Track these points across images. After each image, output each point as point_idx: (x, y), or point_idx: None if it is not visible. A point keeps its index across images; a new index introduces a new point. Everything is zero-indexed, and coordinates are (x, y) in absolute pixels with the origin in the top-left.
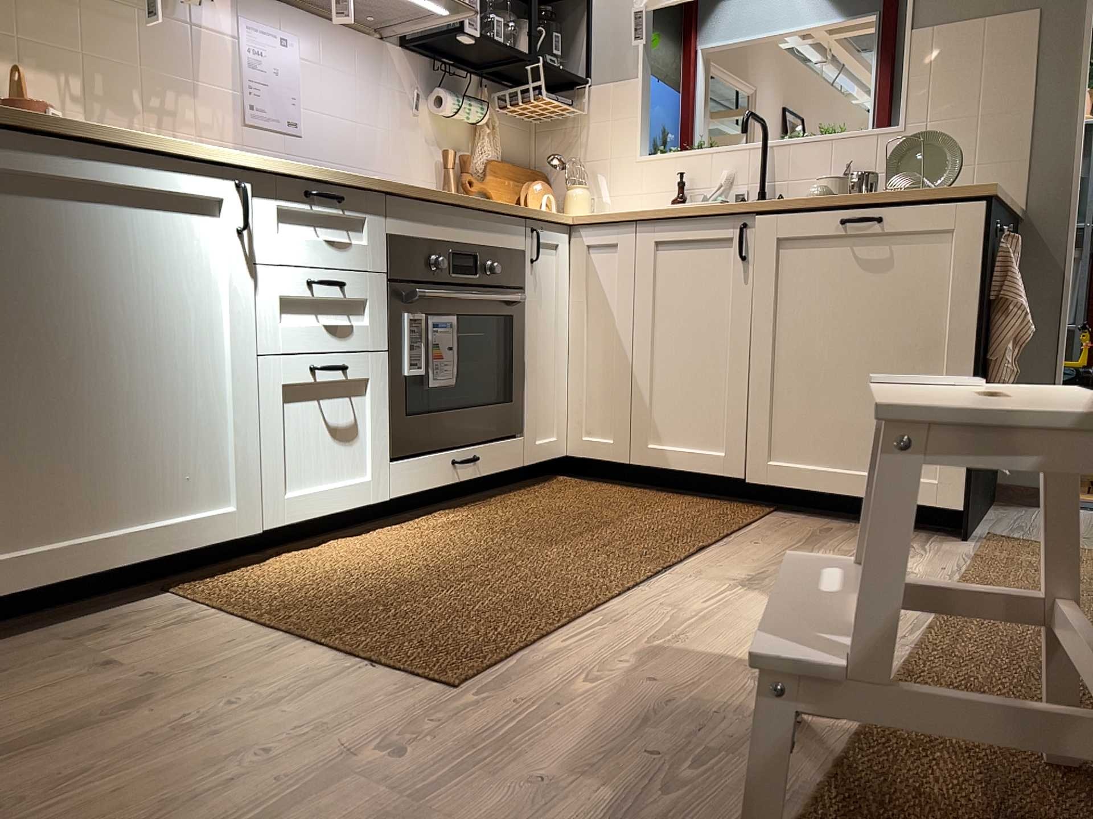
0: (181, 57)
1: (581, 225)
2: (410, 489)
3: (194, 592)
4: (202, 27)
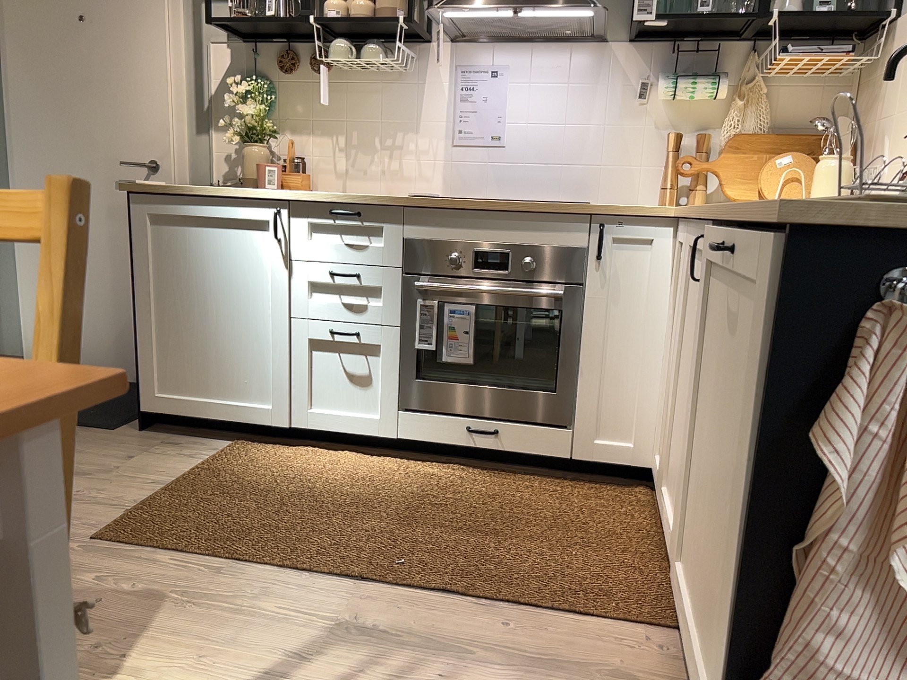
0: (404, 104)
1: (680, 222)
2: (418, 439)
3: (235, 447)
4: (422, 79)
